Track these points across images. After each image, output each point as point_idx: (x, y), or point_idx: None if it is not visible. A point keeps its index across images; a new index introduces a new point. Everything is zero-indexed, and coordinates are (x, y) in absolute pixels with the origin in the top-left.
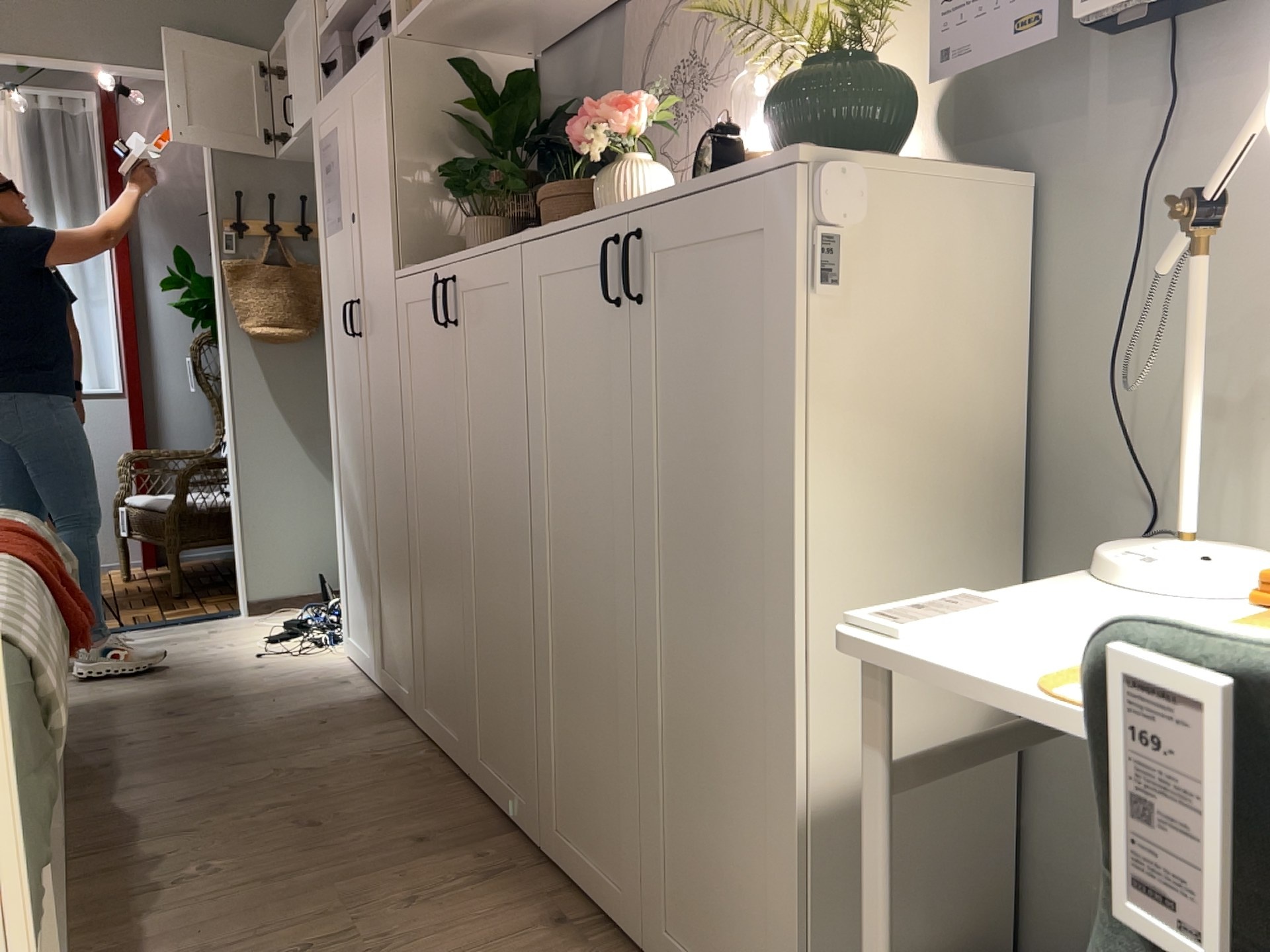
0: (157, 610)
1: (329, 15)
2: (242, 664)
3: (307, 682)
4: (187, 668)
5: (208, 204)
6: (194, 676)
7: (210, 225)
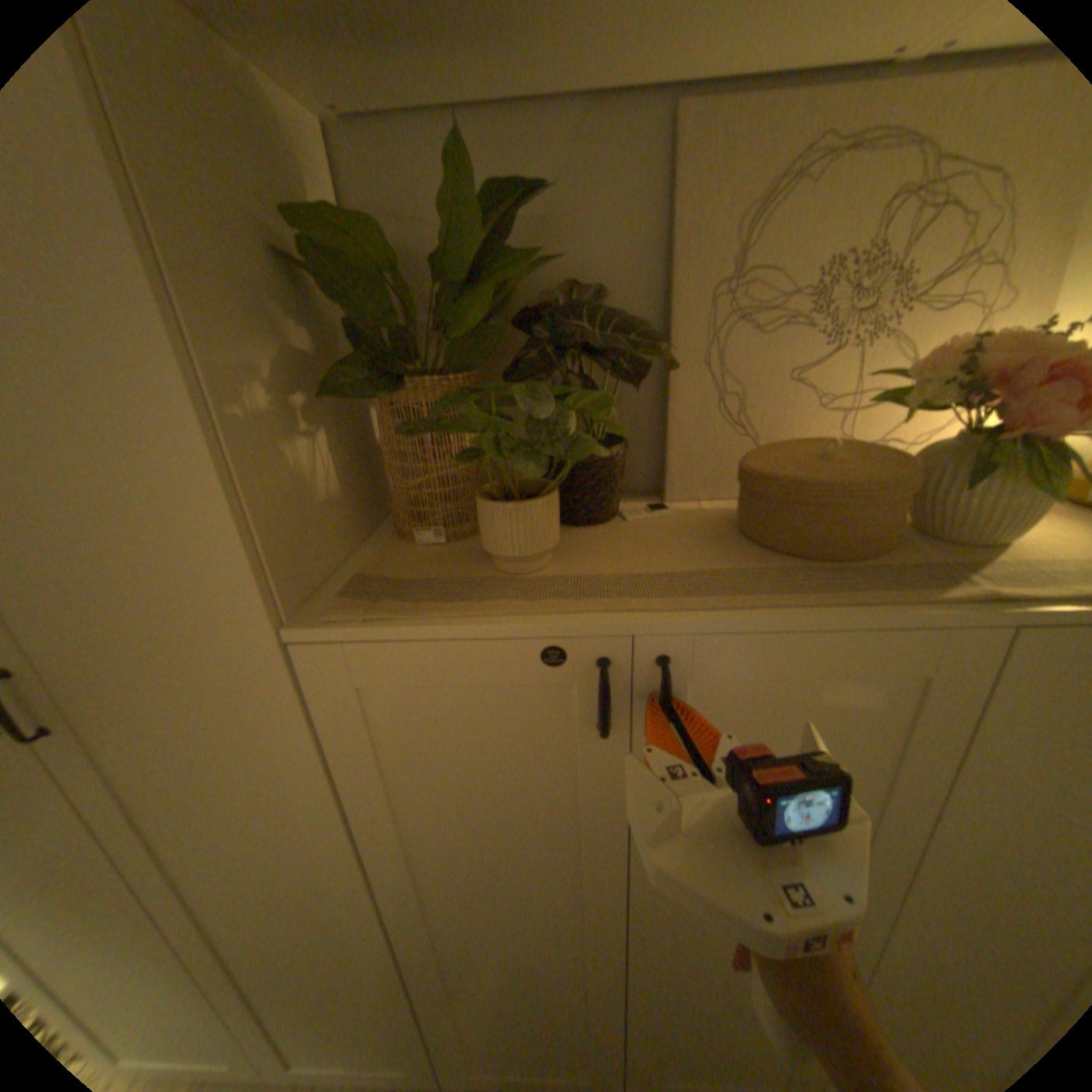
0: None
1: None
2: None
3: None
4: None
5: None
6: None
7: None
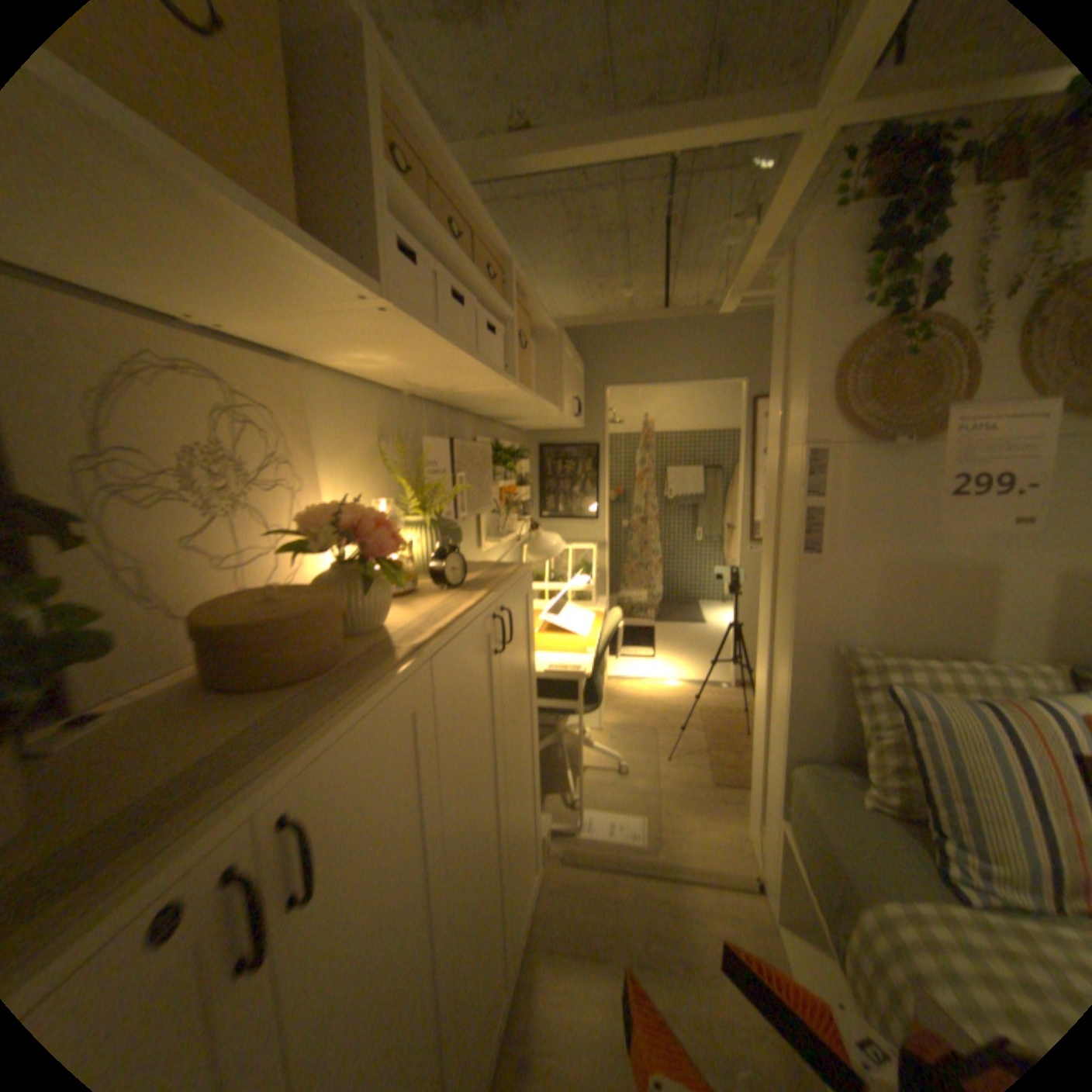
0: None
1: None
2: None
3: None
4: None
5: None
6: None
7: None
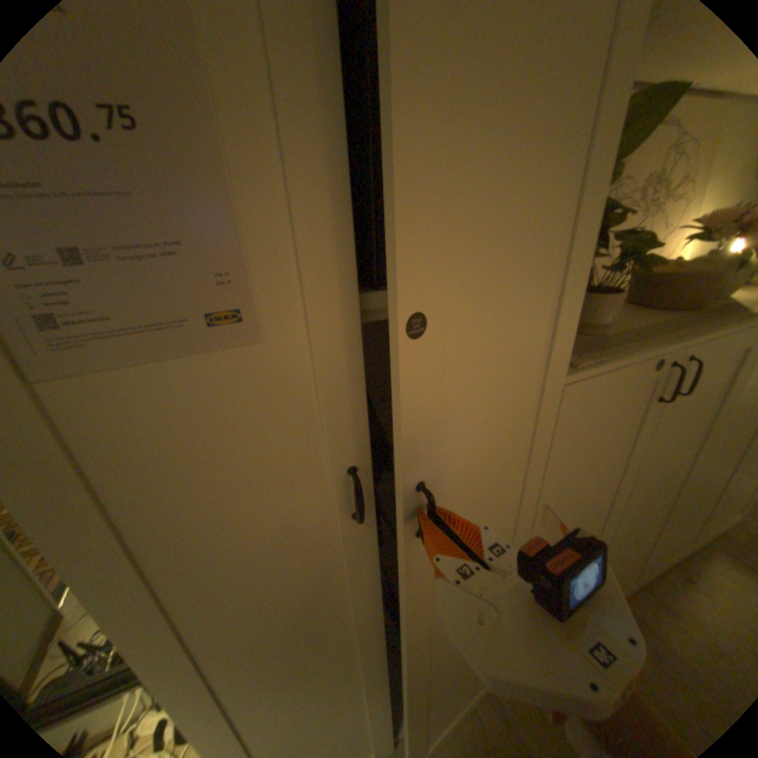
0: None
1: None
2: None
3: None
4: None
5: None
6: None
7: None
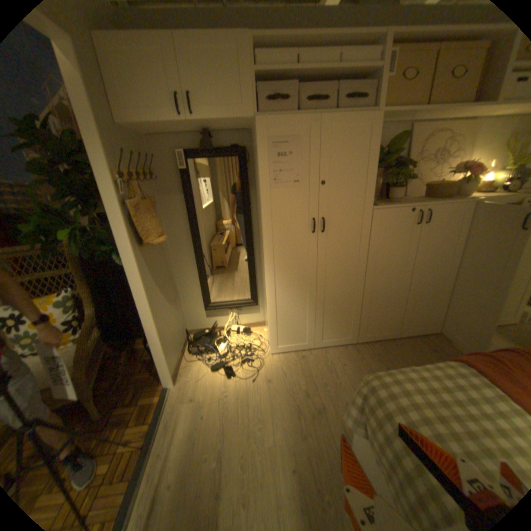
0: (118, 431)
1: (257, 61)
2: (260, 388)
3: (298, 367)
4: (252, 410)
5: (89, 157)
6: (268, 406)
7: (97, 175)
